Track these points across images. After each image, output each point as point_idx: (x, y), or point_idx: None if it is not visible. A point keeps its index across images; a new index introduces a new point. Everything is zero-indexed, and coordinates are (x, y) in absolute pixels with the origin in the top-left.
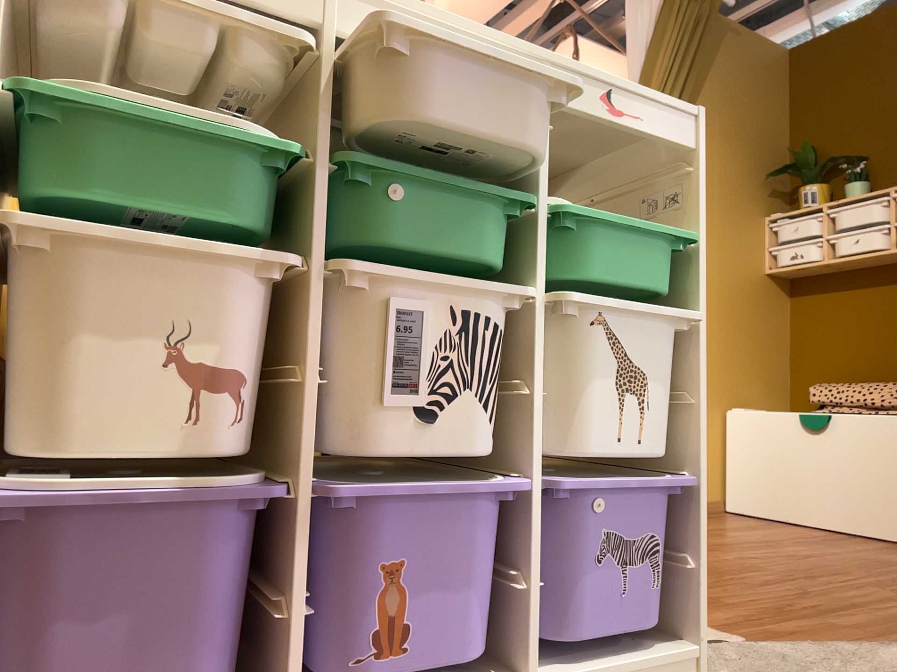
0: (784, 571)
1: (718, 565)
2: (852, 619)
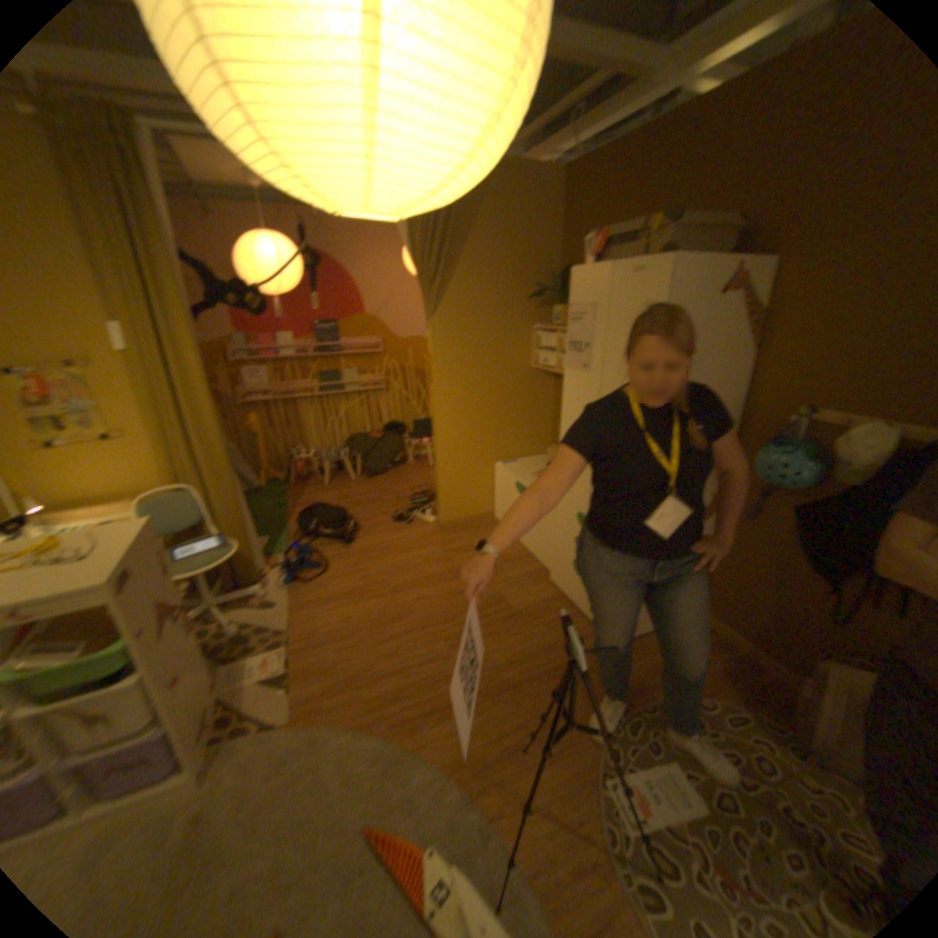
0: (415, 627)
1: (386, 620)
2: (371, 700)
